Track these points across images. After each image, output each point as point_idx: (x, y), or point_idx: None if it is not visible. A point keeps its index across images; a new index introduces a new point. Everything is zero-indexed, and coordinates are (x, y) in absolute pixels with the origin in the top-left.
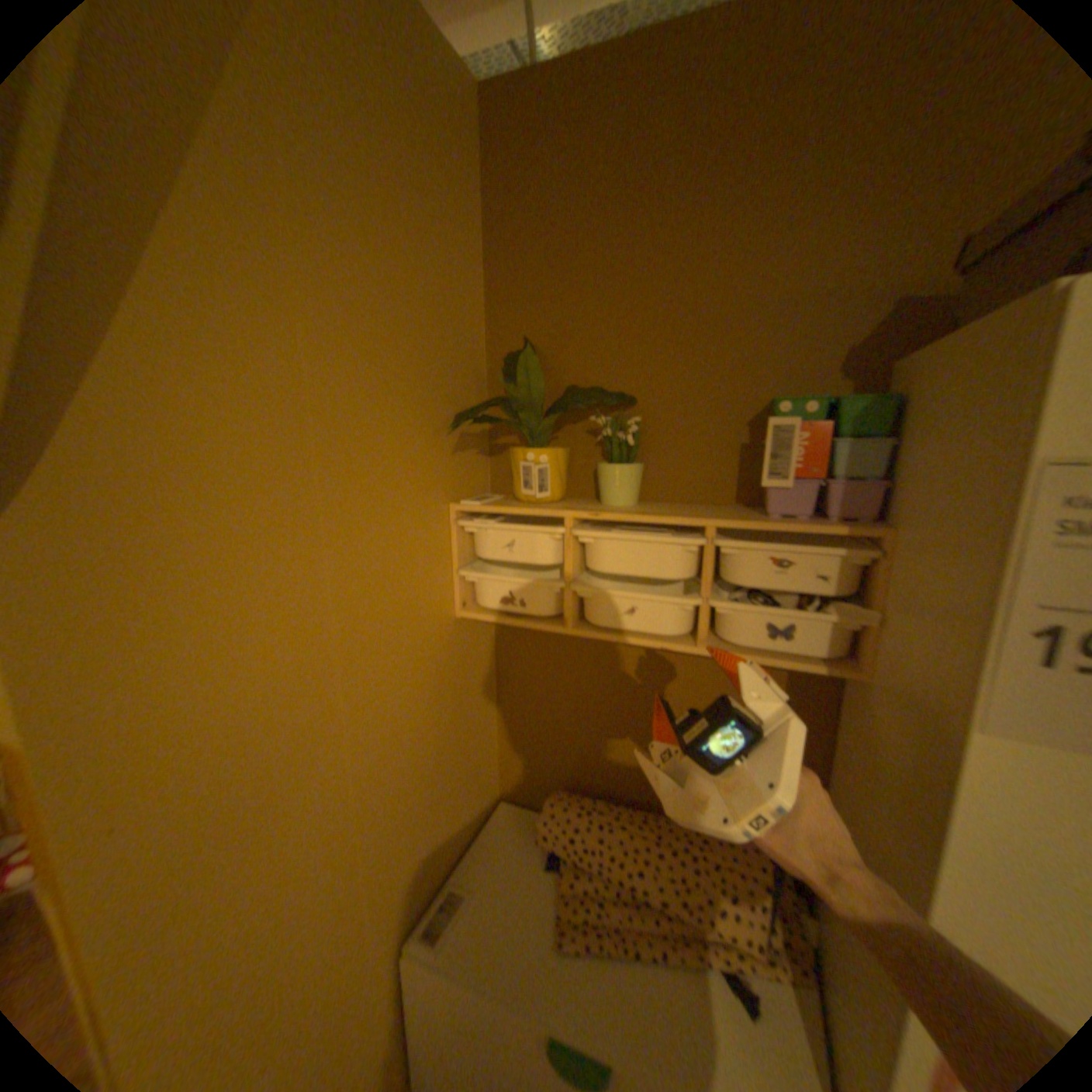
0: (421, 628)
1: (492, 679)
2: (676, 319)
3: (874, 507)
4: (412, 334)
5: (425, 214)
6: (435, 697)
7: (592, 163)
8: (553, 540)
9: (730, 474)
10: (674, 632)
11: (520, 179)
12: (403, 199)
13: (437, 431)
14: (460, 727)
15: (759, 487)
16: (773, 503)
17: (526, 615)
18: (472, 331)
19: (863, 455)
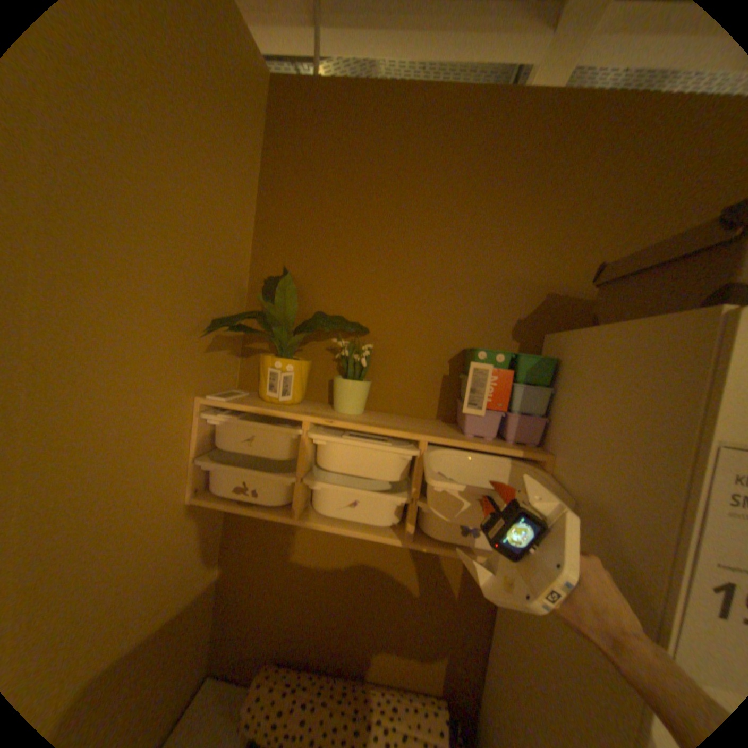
0: (143, 522)
1: (216, 557)
2: (404, 277)
3: (538, 436)
4: (180, 242)
5: (210, 148)
6: (148, 591)
7: (353, 155)
8: (290, 439)
9: (434, 396)
10: (387, 526)
11: (297, 151)
12: (190, 128)
13: (193, 332)
14: (173, 615)
15: (454, 408)
16: (470, 426)
17: (257, 505)
18: (239, 253)
19: (533, 398)
